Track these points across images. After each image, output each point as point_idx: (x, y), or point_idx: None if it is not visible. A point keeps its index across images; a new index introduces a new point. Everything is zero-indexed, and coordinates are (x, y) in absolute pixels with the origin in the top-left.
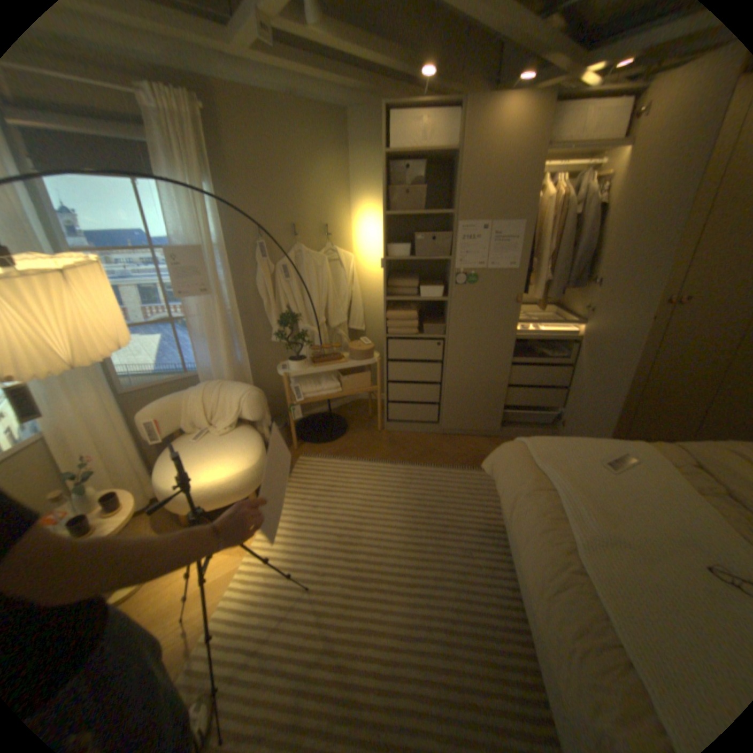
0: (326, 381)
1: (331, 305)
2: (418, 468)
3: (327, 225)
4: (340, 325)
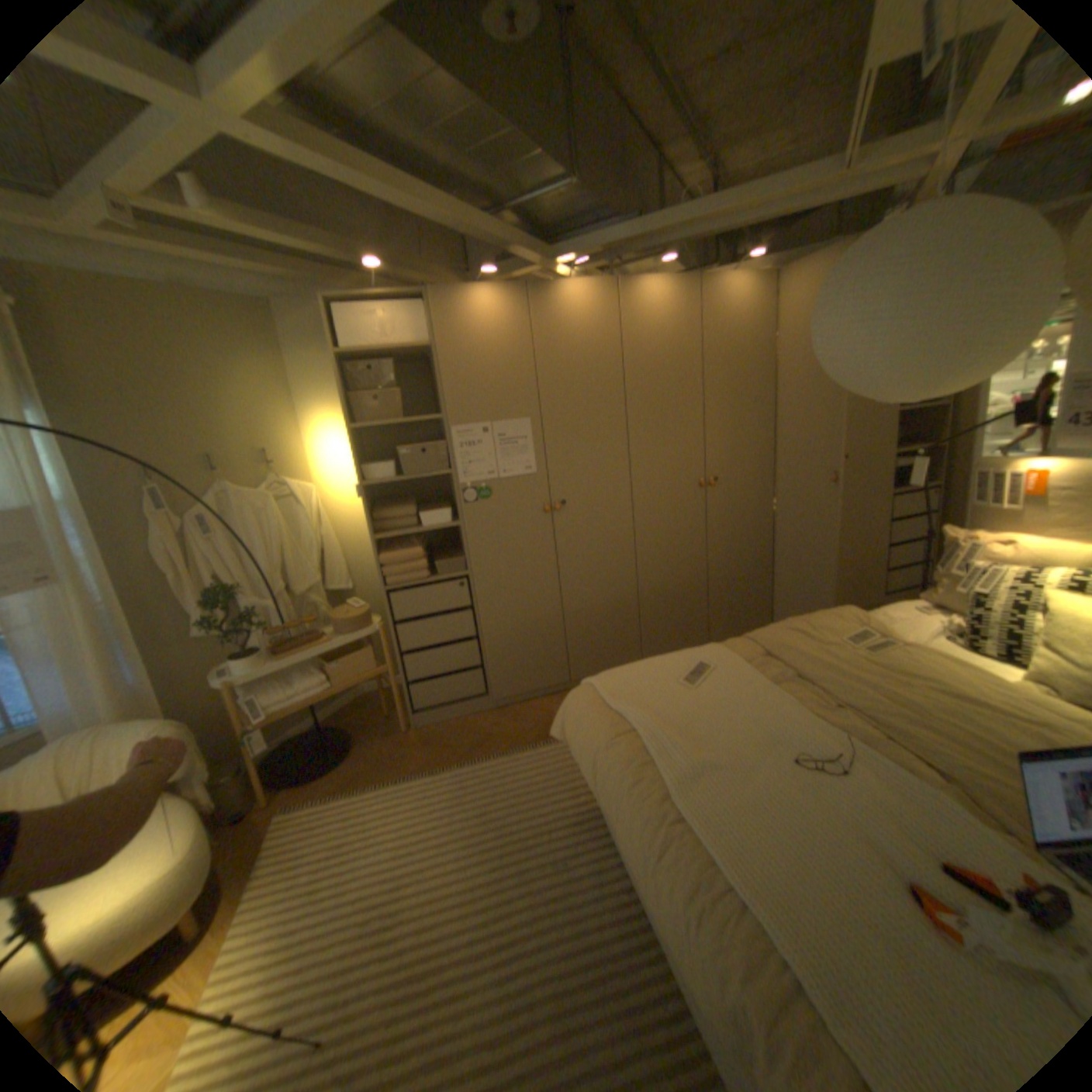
0: (301, 678)
1: (292, 561)
2: (471, 769)
3: (265, 450)
4: (311, 587)
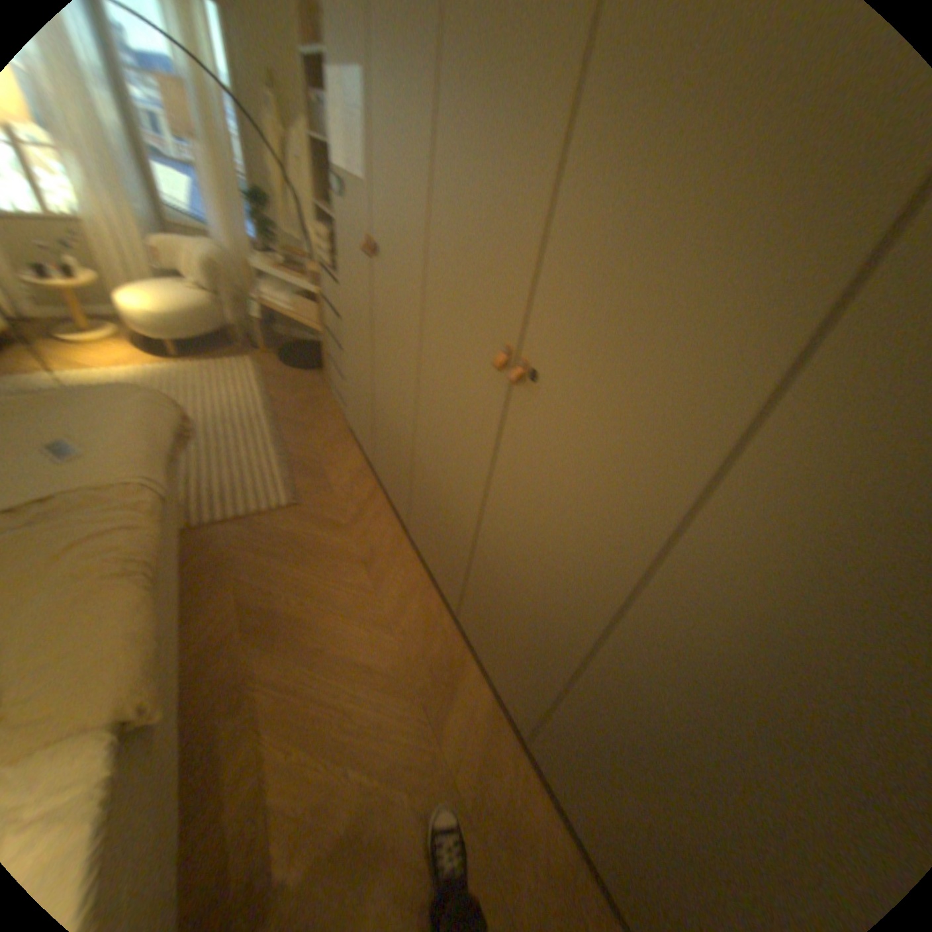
0: (282, 293)
1: None
2: (262, 424)
3: None
4: None
